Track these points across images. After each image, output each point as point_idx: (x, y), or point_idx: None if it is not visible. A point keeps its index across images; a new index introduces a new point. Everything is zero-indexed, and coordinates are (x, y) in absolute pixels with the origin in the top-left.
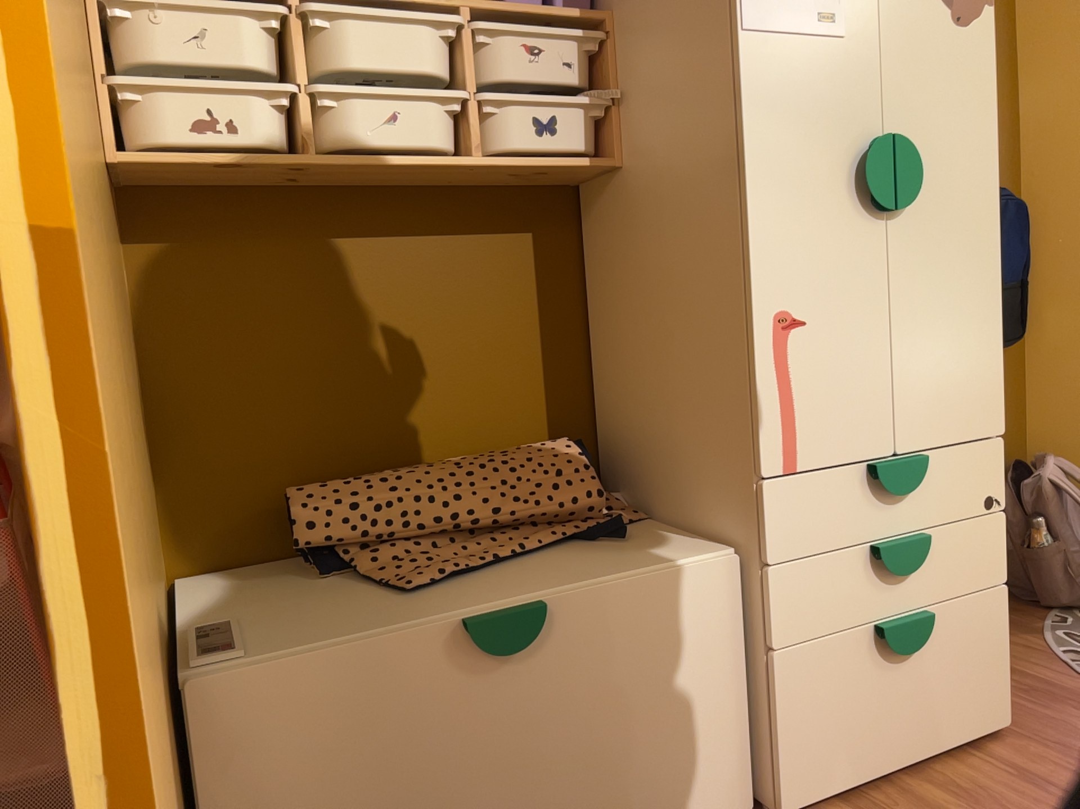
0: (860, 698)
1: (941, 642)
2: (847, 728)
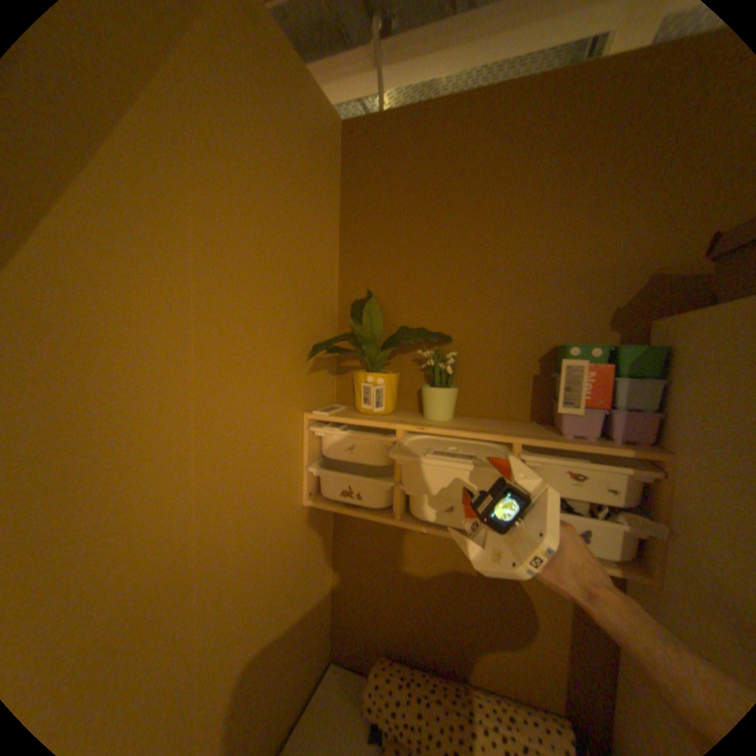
0: None
1: None
2: None
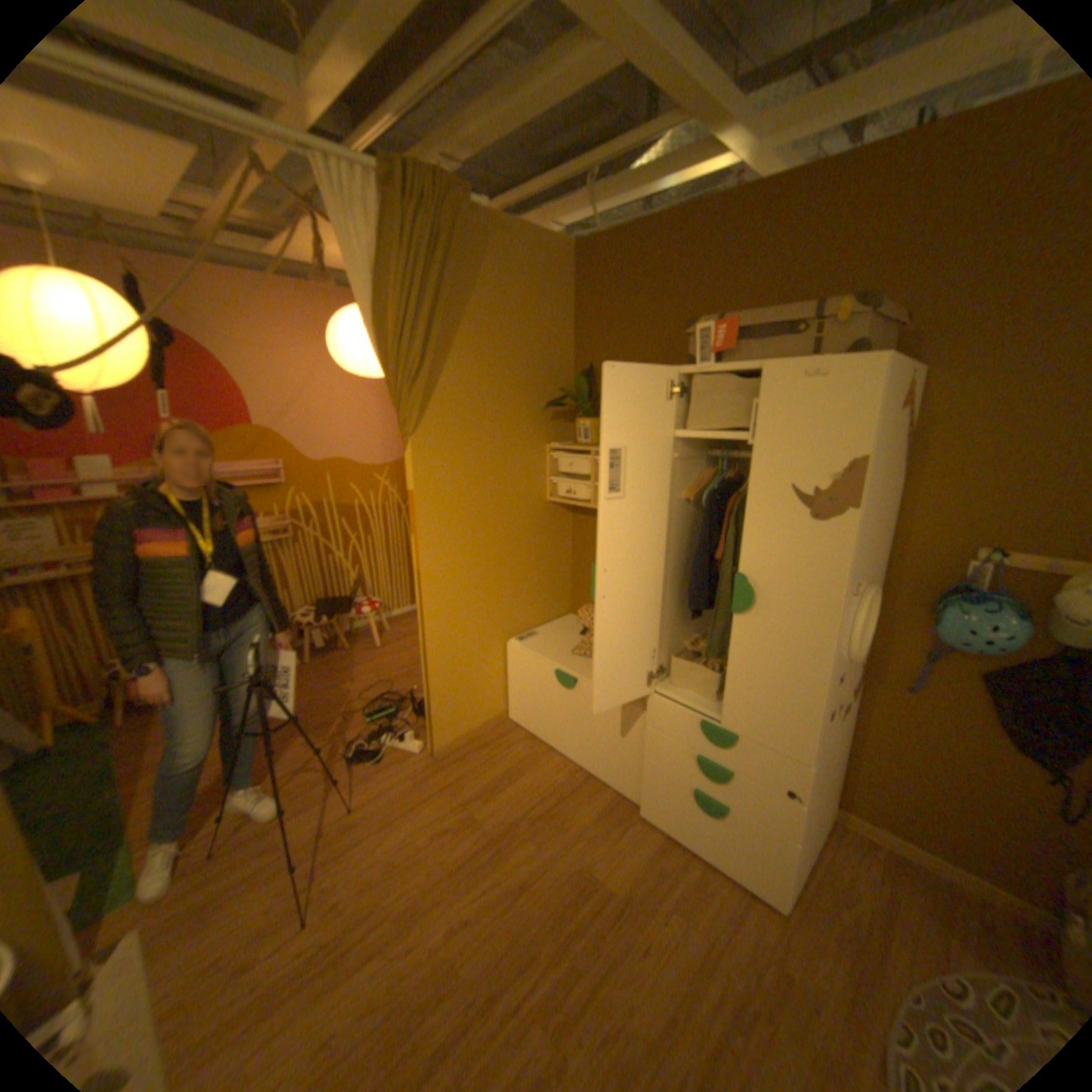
0: (682, 809)
1: (738, 832)
2: (674, 815)
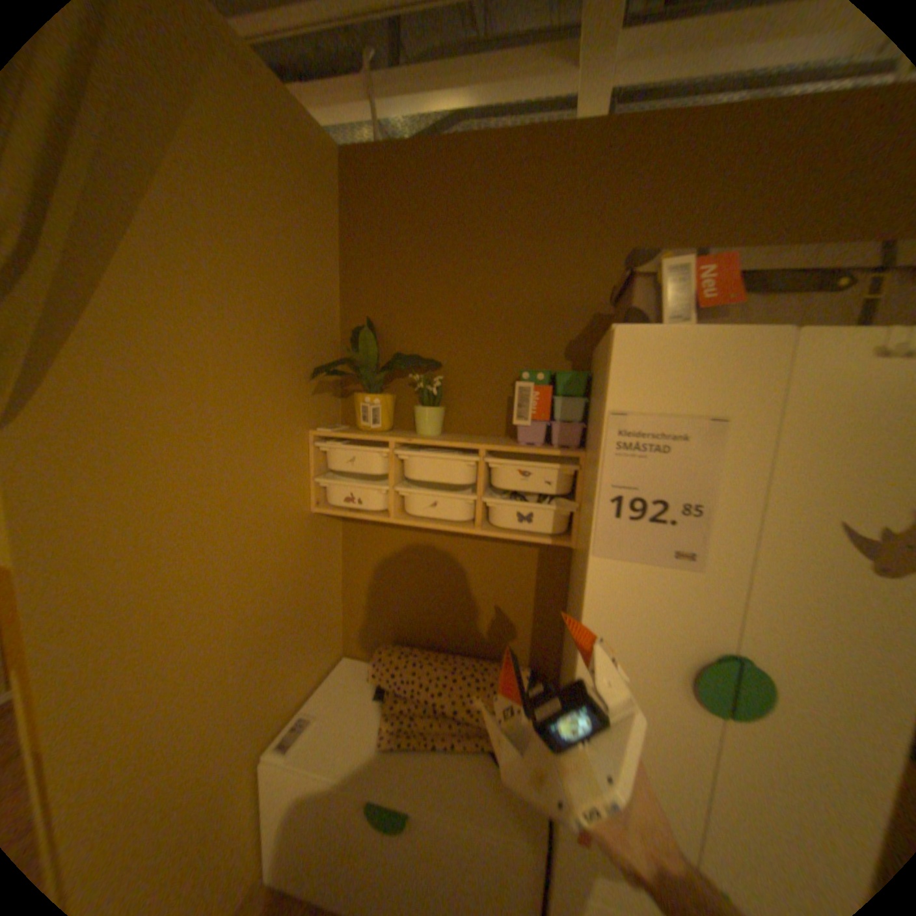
0: None
1: None
2: None
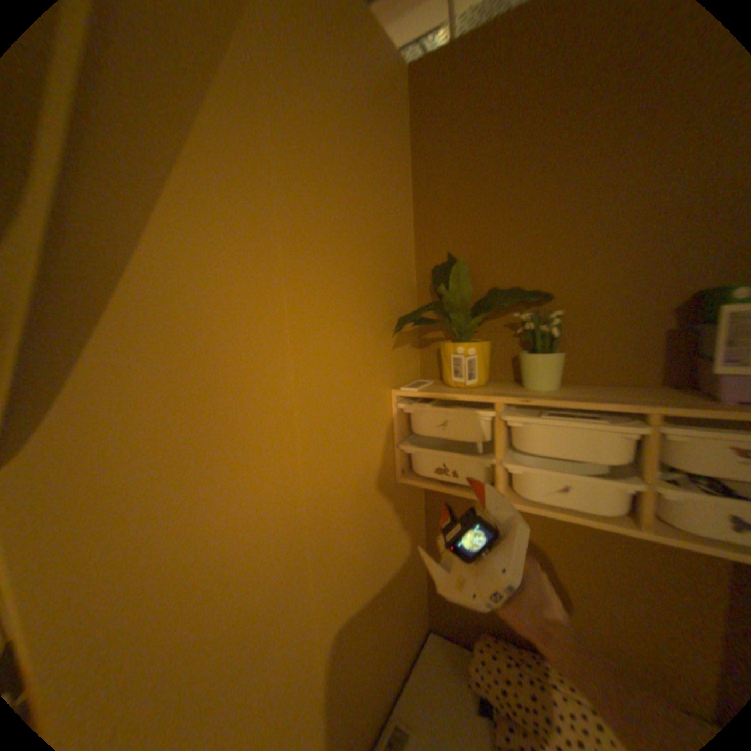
0: None
1: None
2: None
